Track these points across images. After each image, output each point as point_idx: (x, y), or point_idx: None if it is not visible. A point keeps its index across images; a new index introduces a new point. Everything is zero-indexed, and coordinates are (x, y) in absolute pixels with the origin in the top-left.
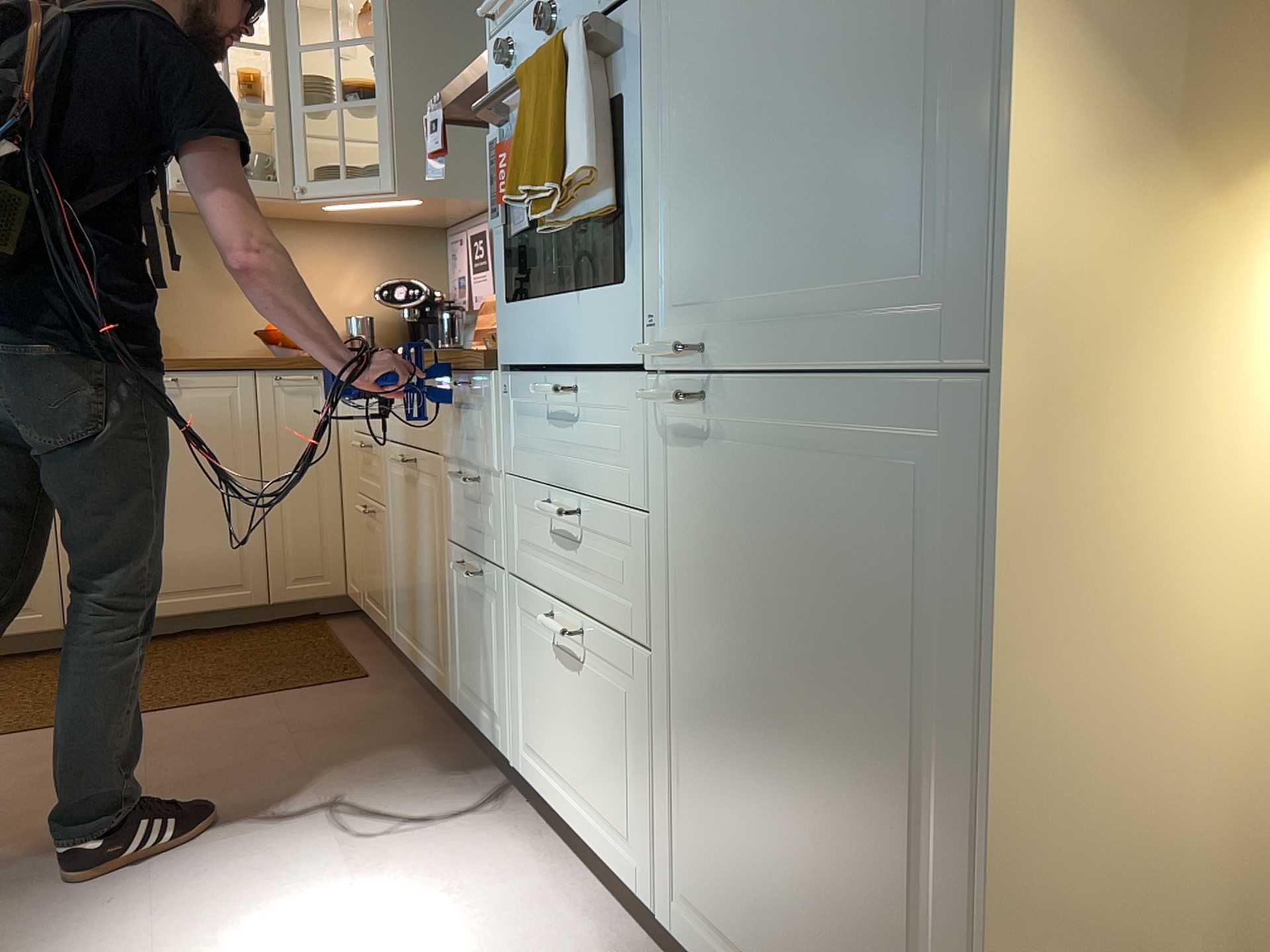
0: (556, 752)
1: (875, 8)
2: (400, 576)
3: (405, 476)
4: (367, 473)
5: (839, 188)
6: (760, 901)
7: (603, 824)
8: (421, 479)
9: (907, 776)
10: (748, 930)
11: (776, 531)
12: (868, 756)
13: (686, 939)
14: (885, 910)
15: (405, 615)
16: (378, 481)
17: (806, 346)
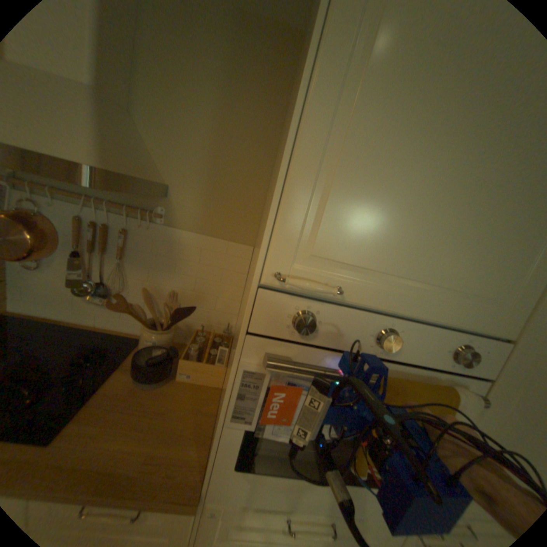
0: None
1: None
2: None
3: None
4: None
5: None
6: None
7: None
8: None
9: None
10: None
11: None
12: None
13: None
14: None
15: None
16: None
17: None
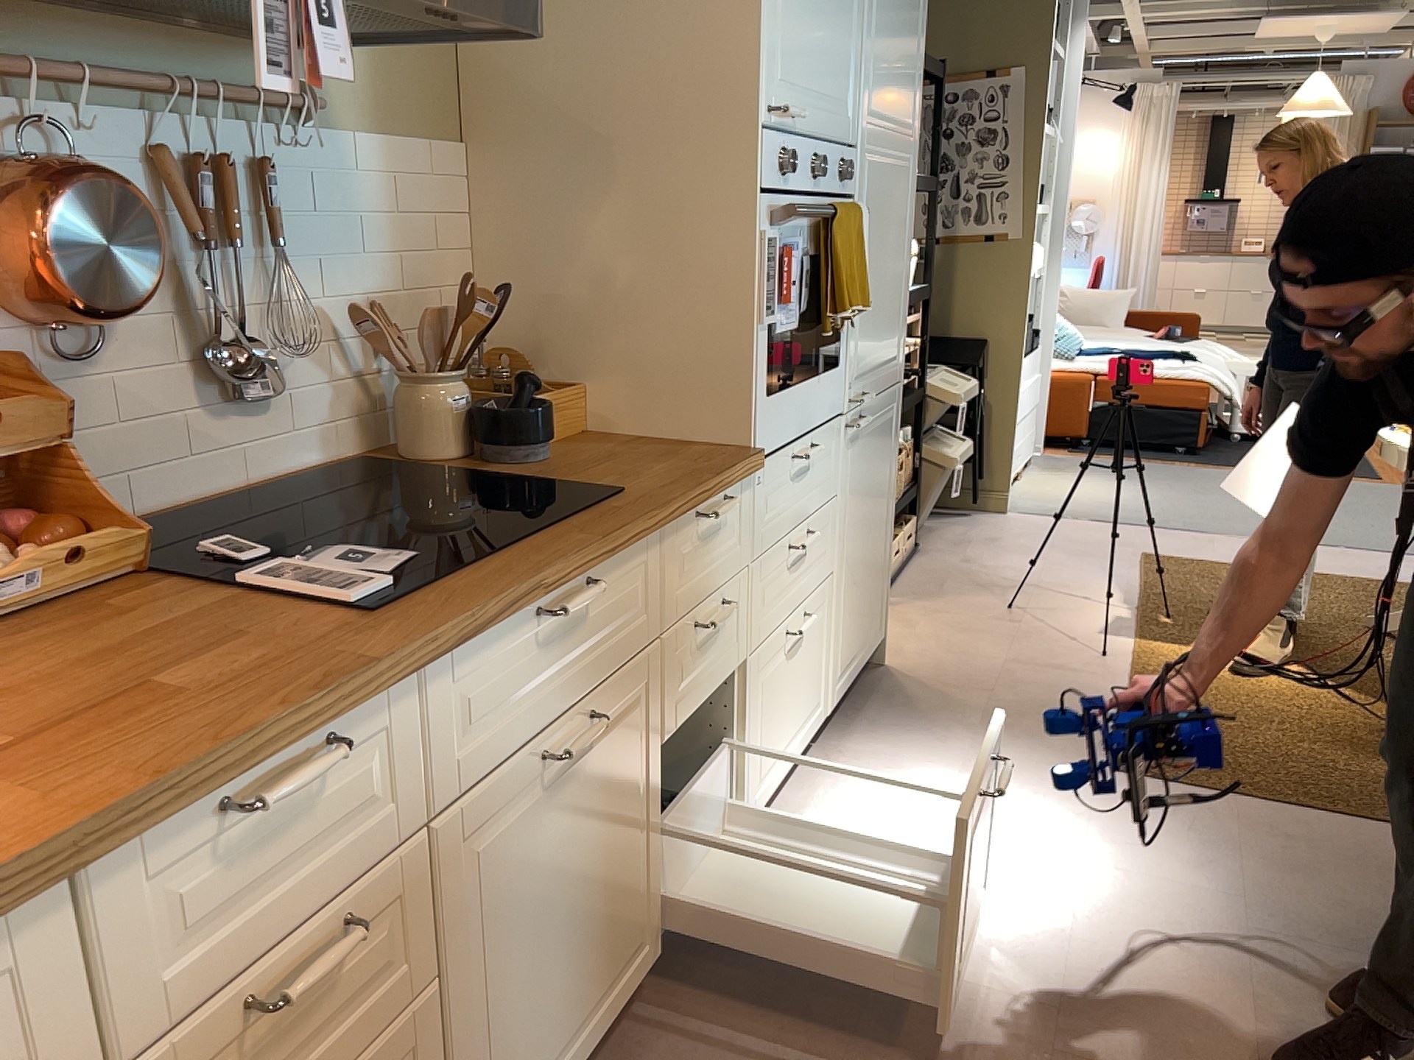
0: (780, 733)
1: (894, 267)
2: (515, 1012)
3: (545, 785)
4: (294, 1047)
5: (886, 325)
6: (856, 620)
7: (804, 719)
8: (600, 730)
9: (883, 513)
10: (853, 640)
11: (869, 460)
12: (878, 518)
13: (836, 694)
14: (878, 564)
15: (535, 1049)
16: (386, 968)
17: (878, 383)
